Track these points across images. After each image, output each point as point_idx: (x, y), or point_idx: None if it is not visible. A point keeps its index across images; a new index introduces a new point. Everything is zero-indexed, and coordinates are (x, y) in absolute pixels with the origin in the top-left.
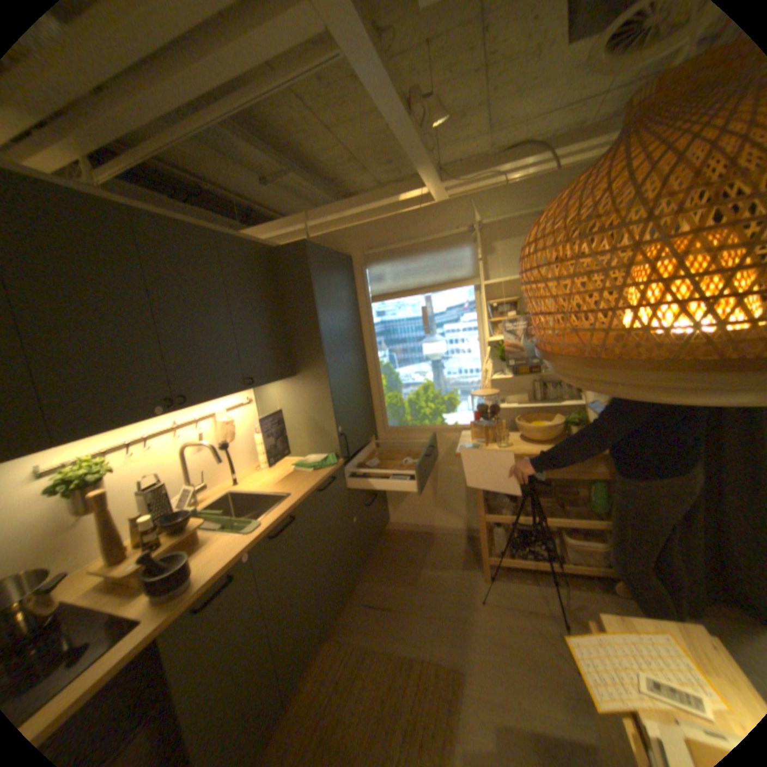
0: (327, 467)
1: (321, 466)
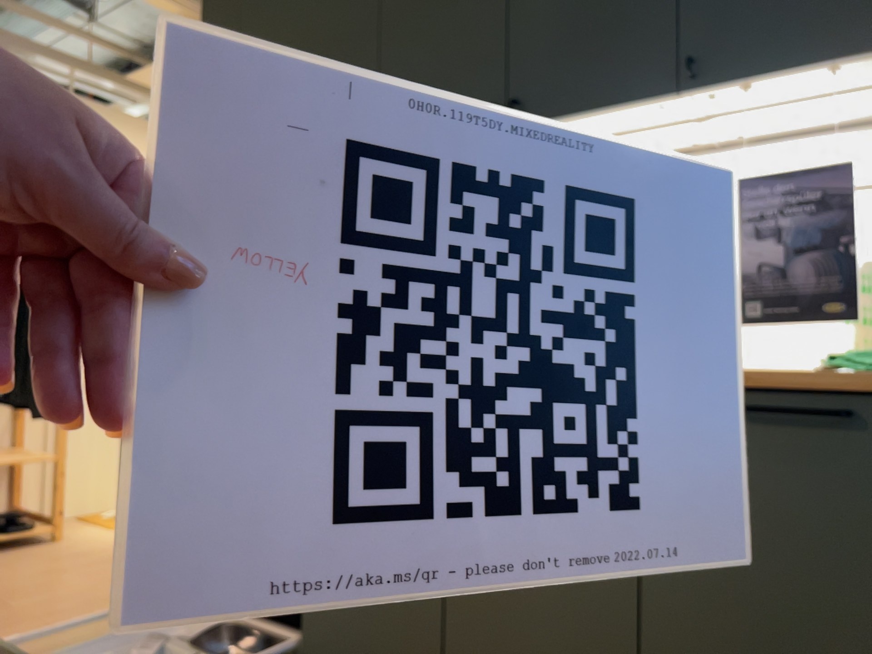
0: (864, 368)
1: (855, 361)
